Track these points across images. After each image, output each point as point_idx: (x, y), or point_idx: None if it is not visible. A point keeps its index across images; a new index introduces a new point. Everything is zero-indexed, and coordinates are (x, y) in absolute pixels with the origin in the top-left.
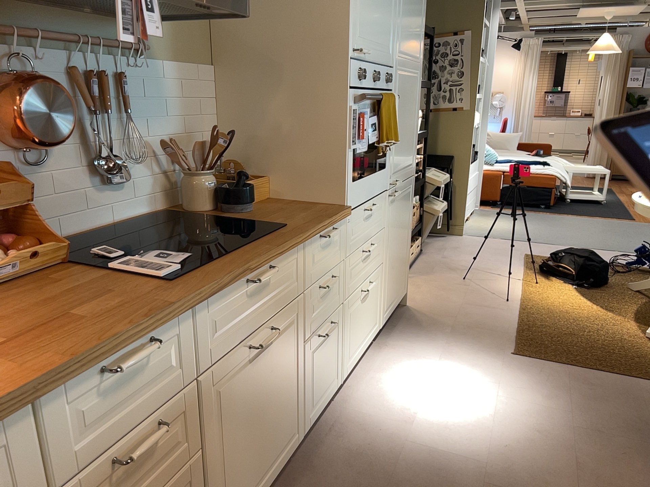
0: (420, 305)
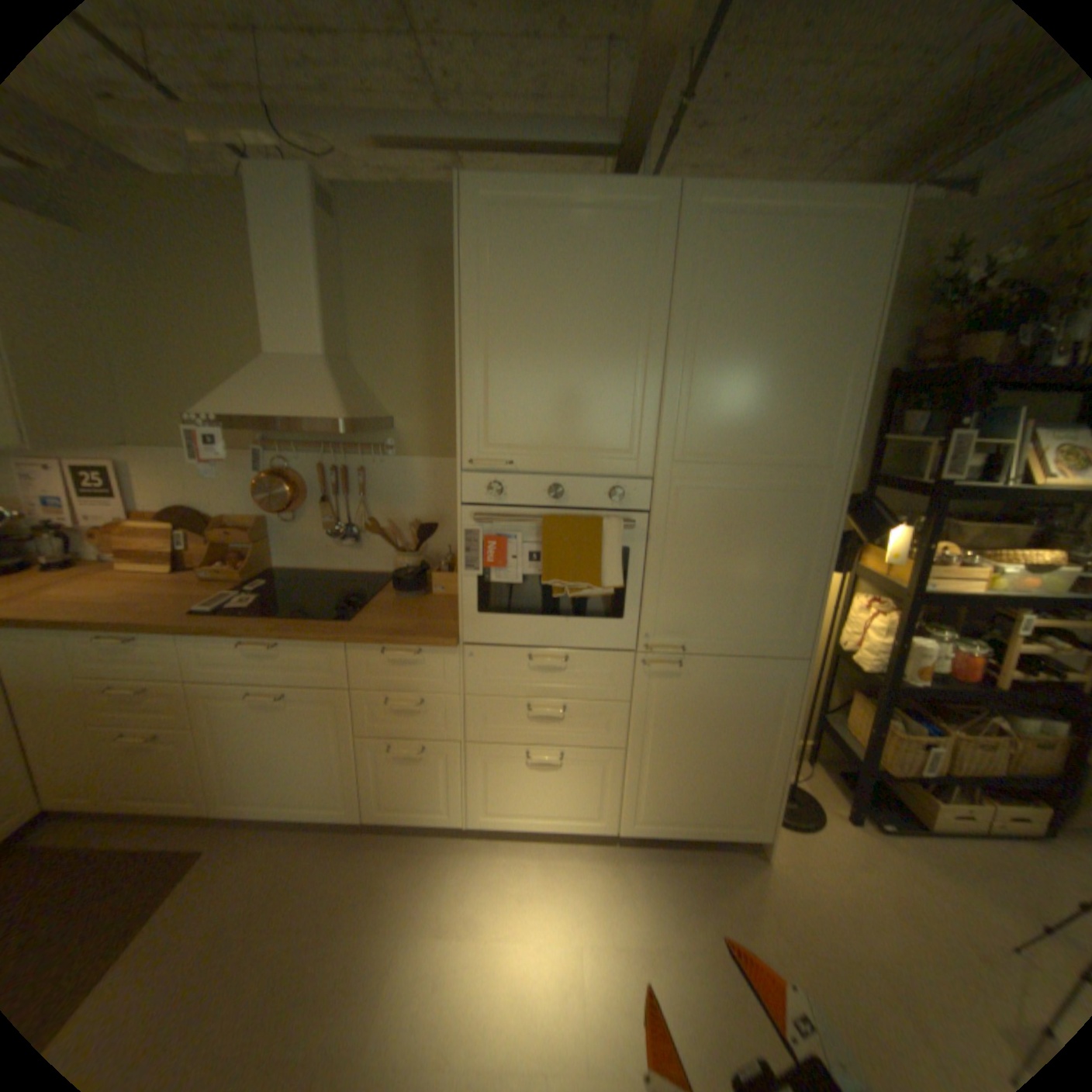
0: (793, 886)
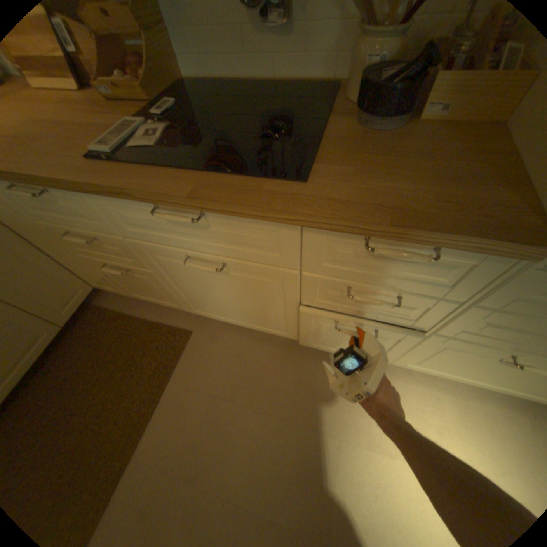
0: None
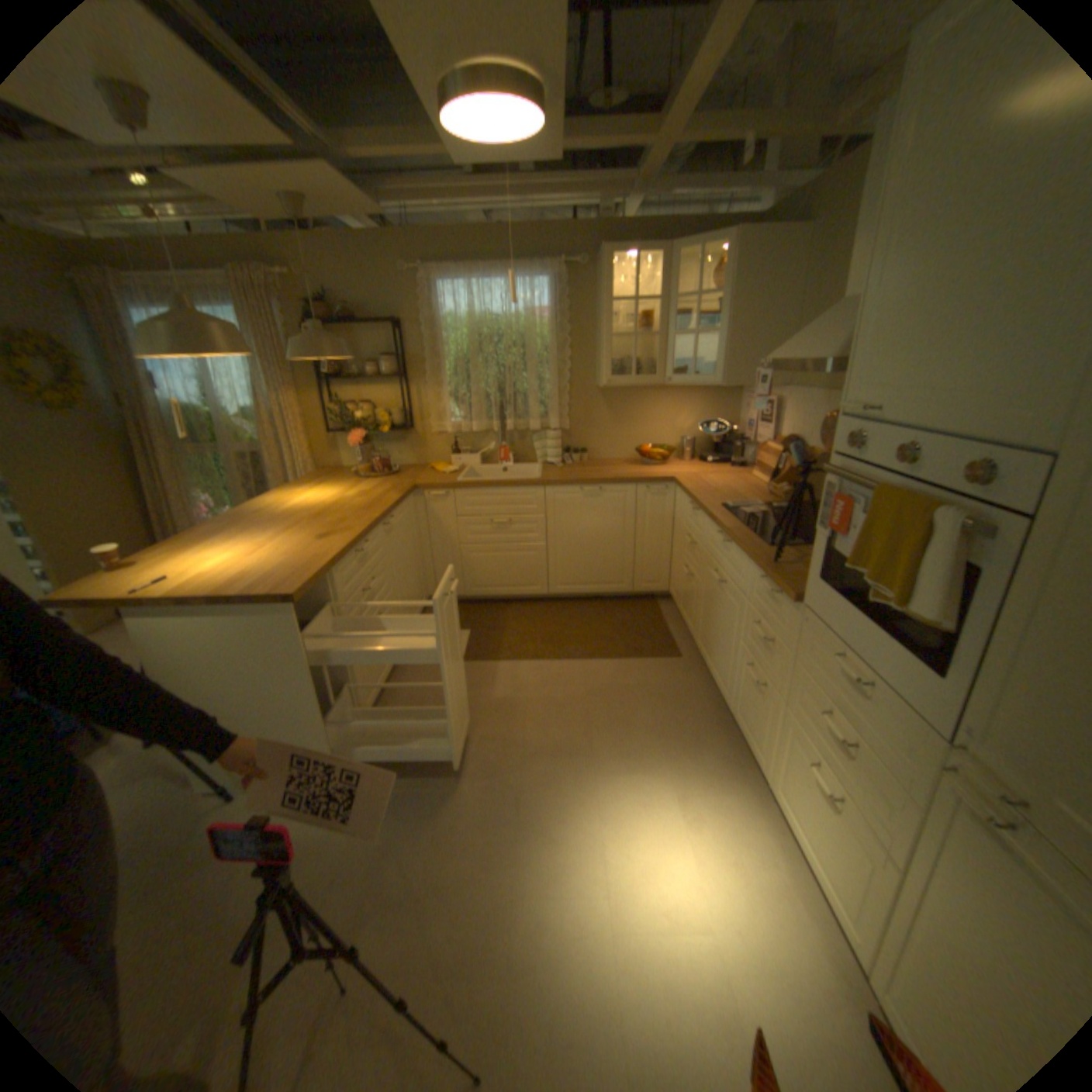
0: None
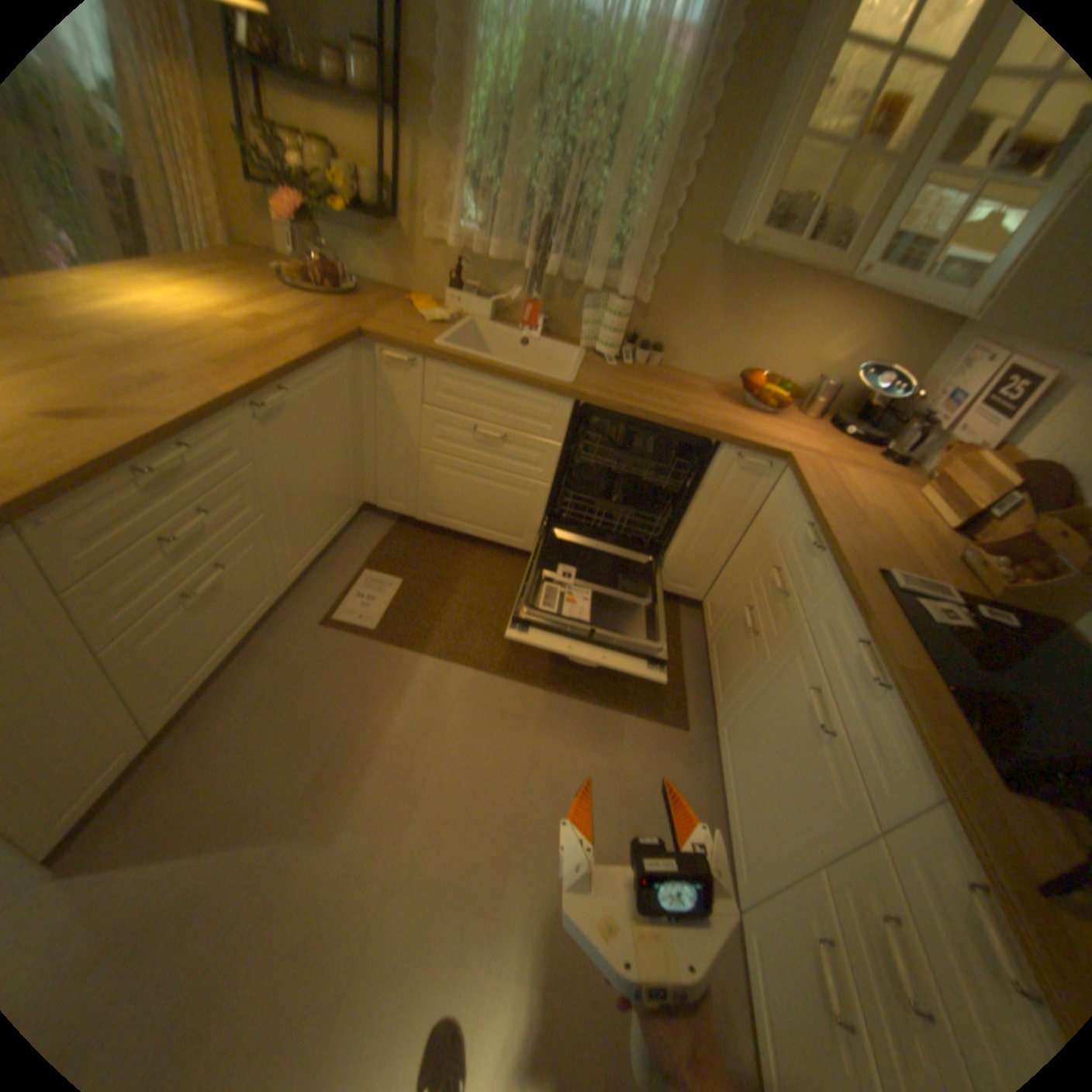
0: None
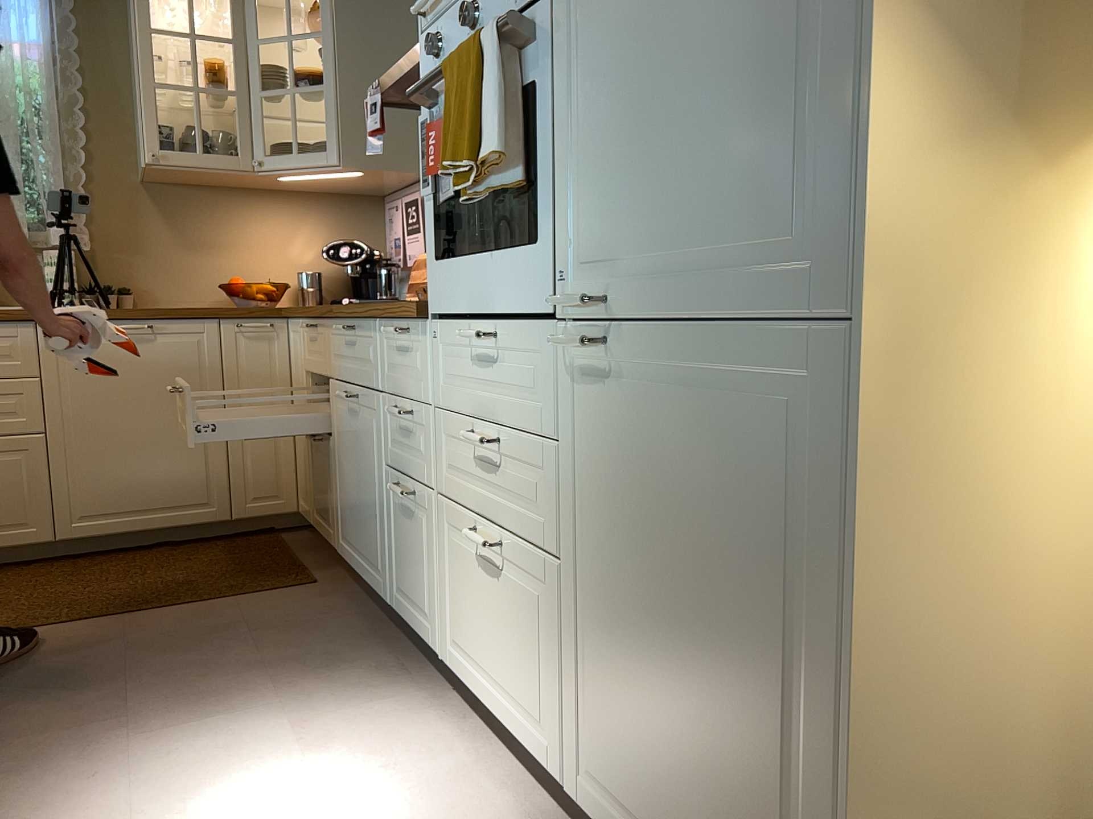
0: None
